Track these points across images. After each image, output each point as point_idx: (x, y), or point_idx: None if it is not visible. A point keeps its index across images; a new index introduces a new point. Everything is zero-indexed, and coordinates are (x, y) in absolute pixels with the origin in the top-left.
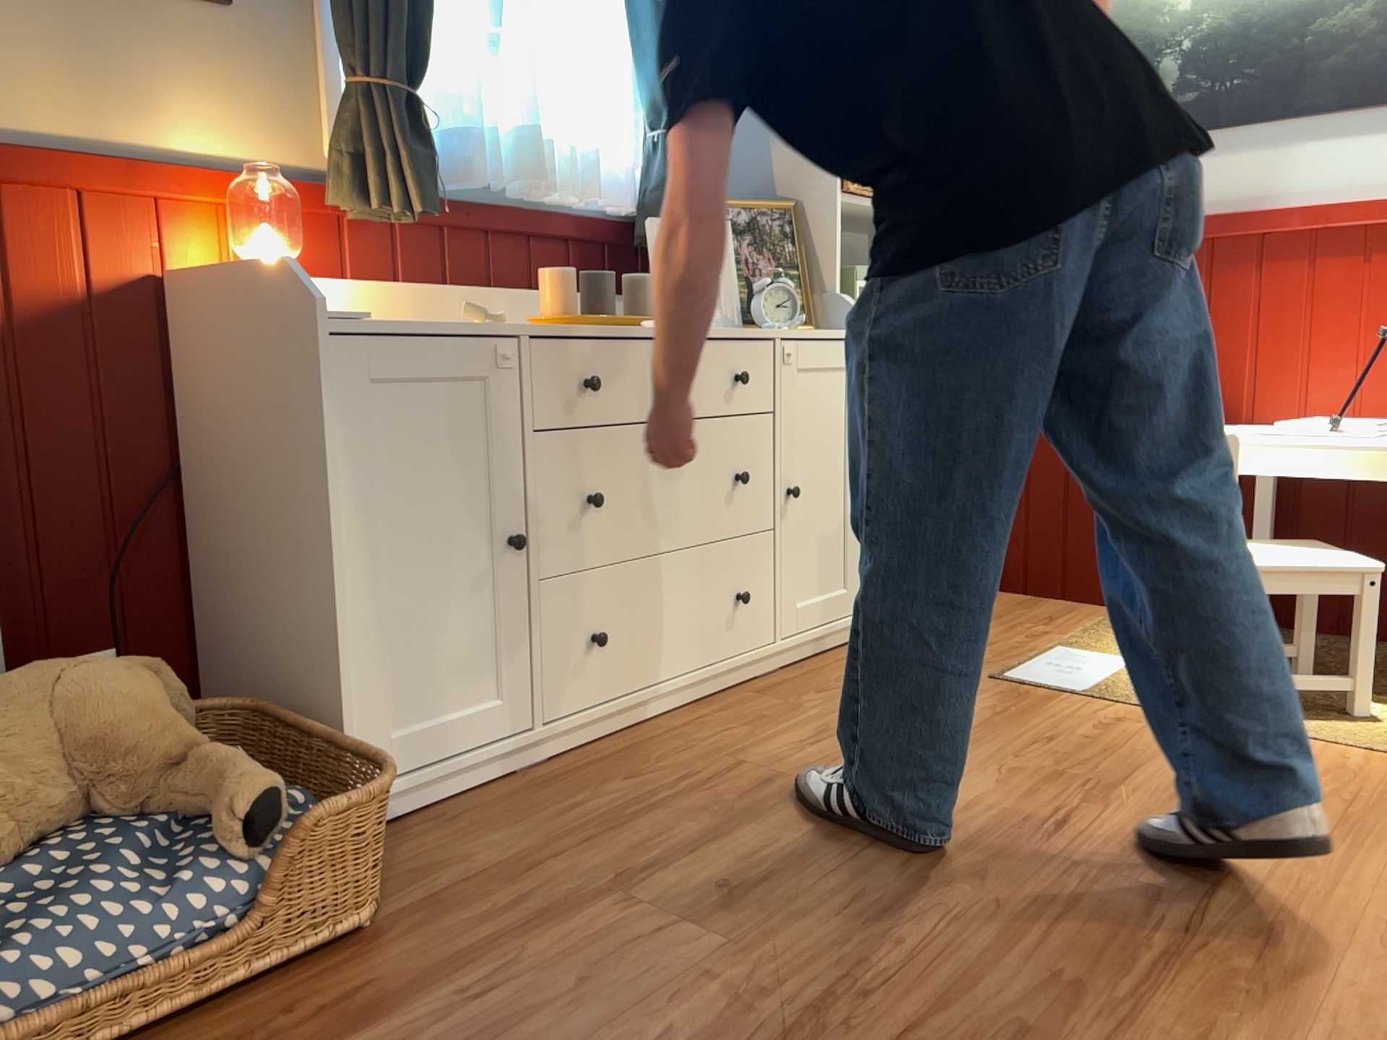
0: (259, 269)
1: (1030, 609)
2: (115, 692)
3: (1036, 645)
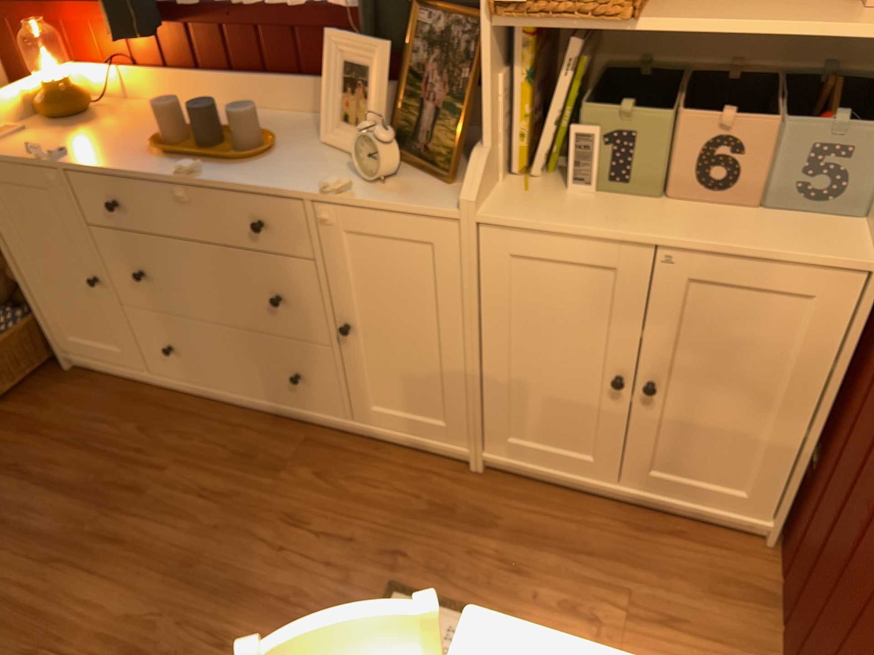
0: None
1: (710, 596)
2: None
3: (533, 616)
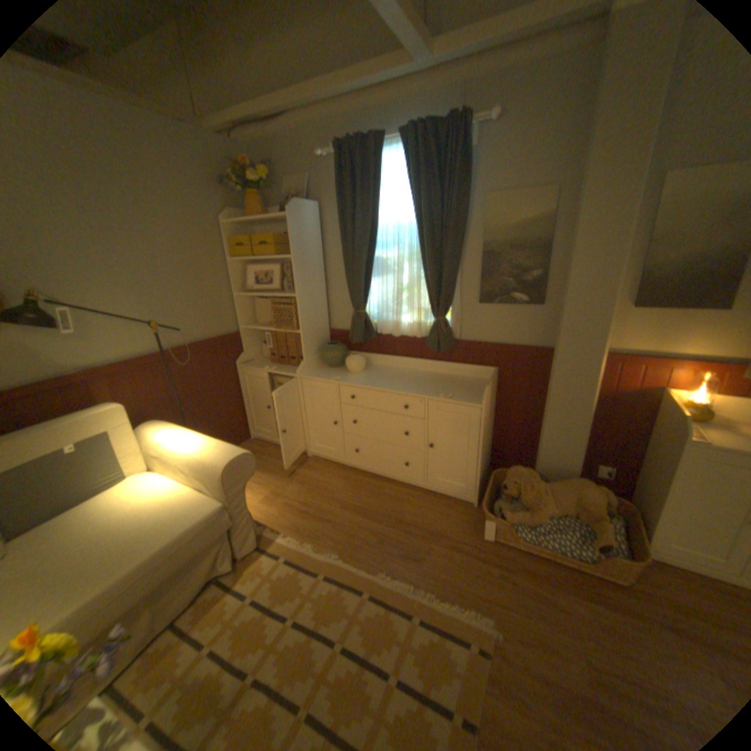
0: (682, 413)
1: None
2: (592, 499)
3: None
